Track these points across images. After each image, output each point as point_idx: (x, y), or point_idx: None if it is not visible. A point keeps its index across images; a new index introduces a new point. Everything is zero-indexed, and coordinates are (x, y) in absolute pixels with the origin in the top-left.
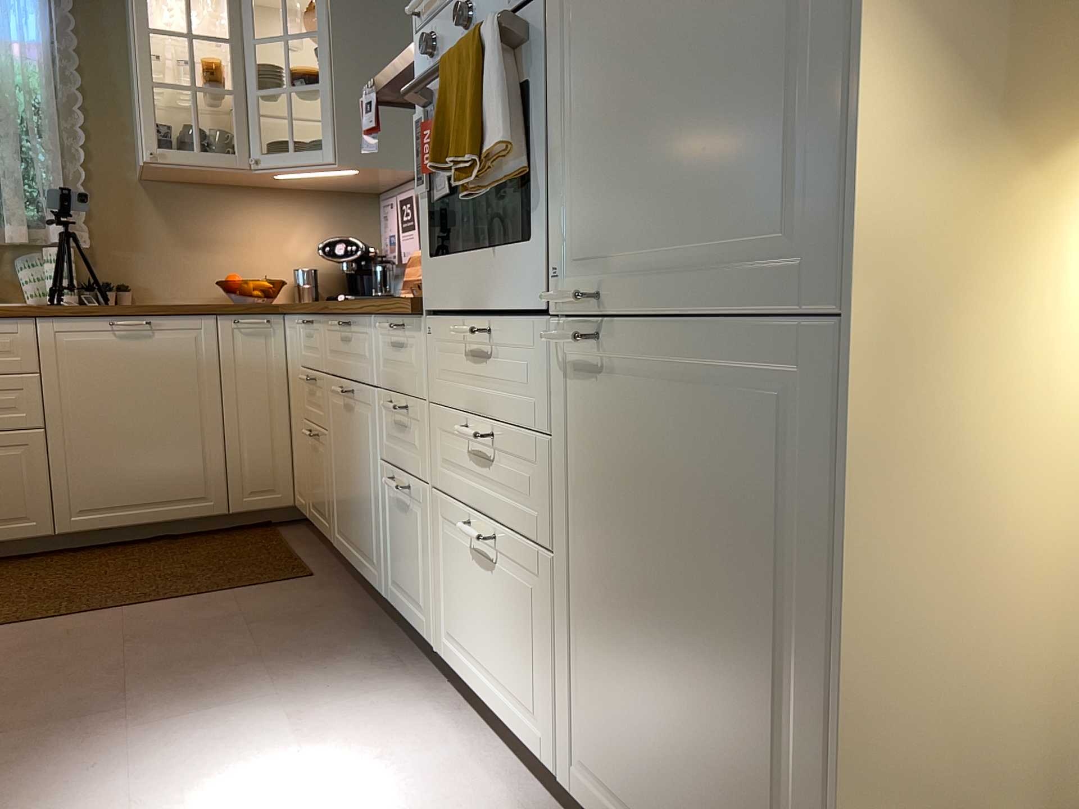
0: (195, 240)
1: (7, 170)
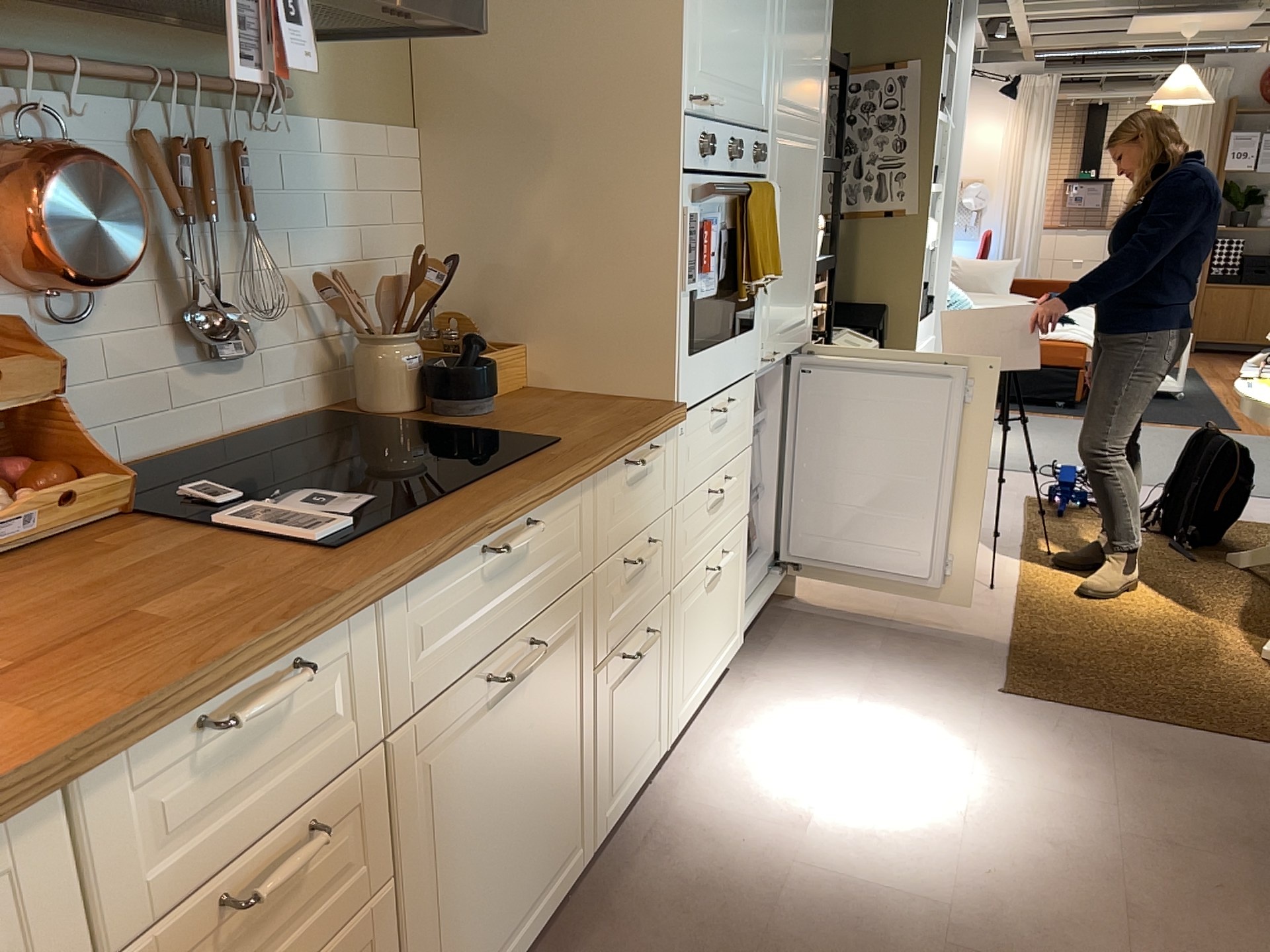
0: None
1: None
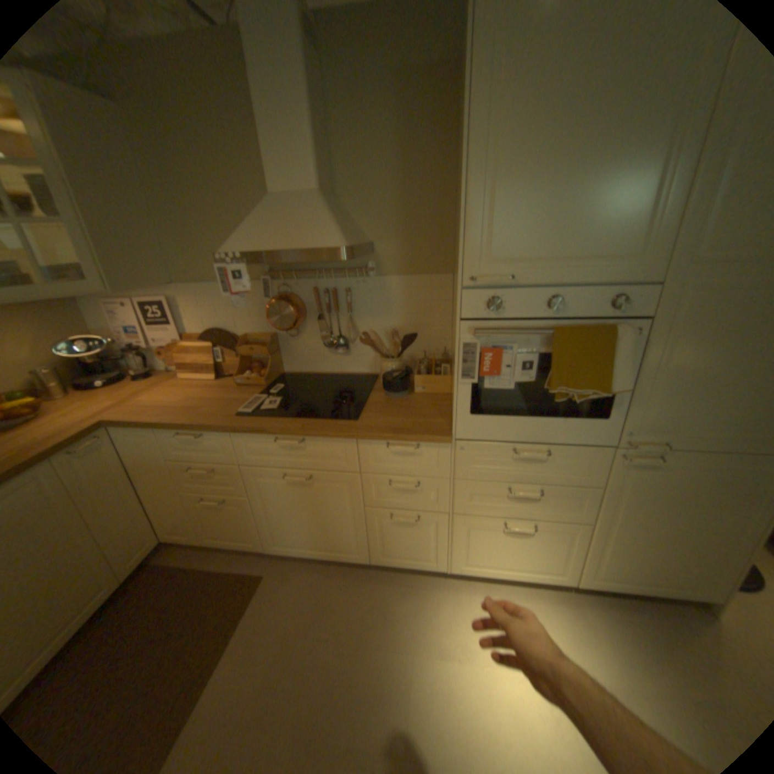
0: None
1: None
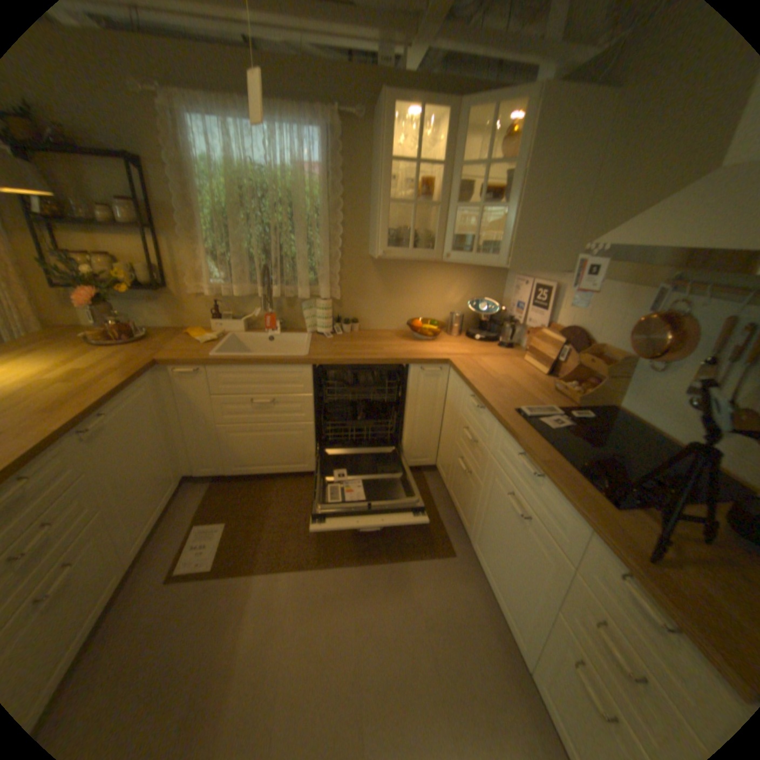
0: (396, 293)
1: (299, 254)
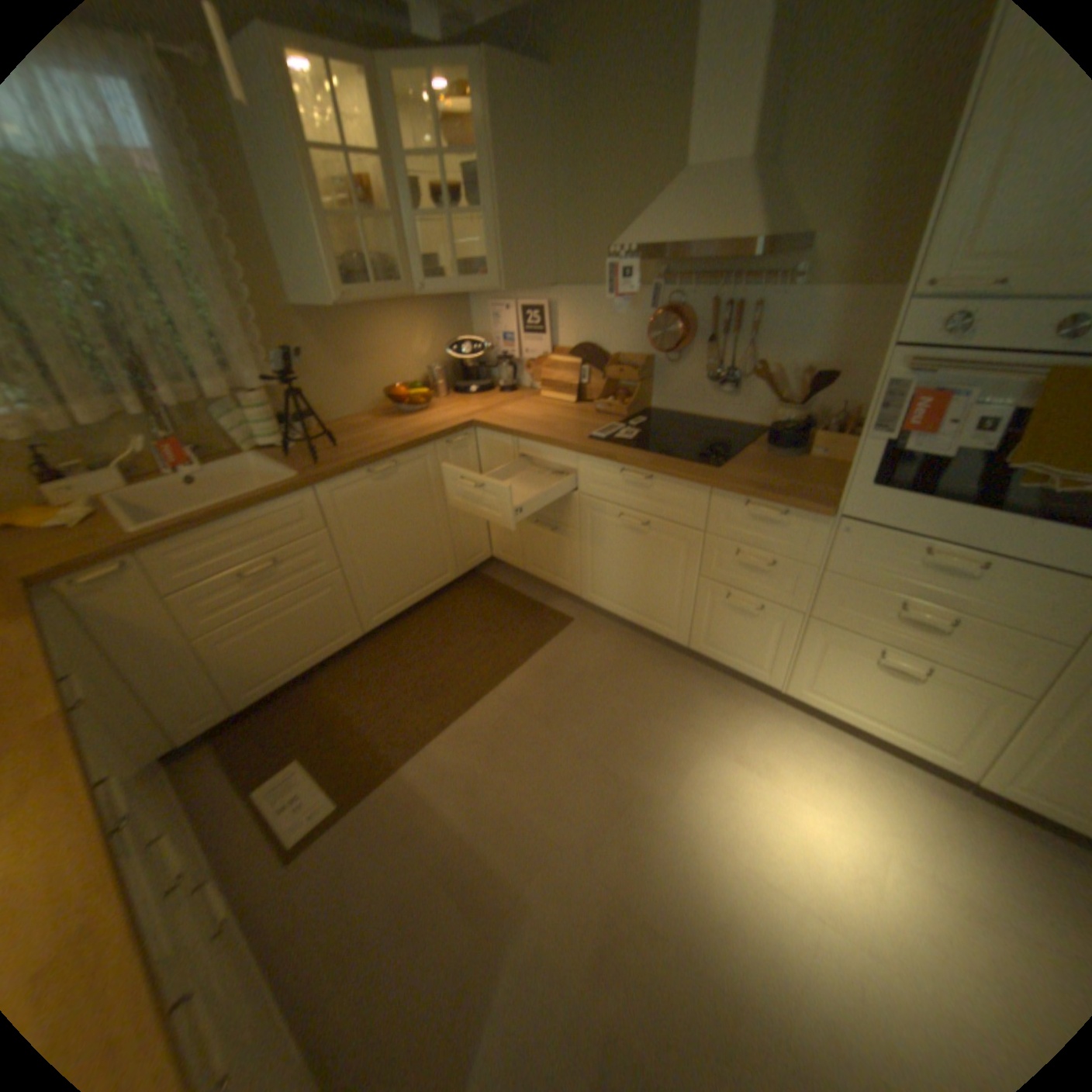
0: (346, 358)
1: (177, 324)
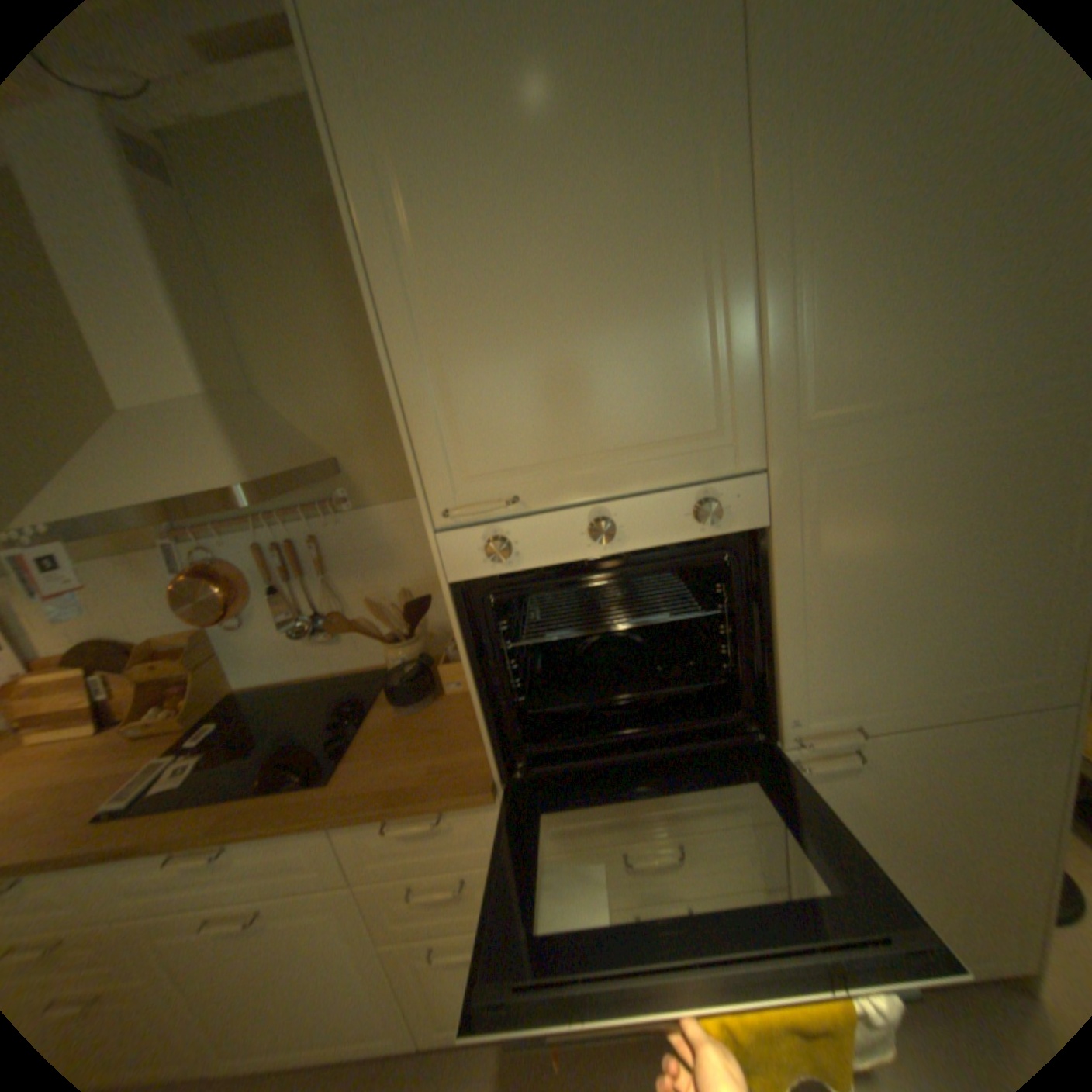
0: None
1: None
